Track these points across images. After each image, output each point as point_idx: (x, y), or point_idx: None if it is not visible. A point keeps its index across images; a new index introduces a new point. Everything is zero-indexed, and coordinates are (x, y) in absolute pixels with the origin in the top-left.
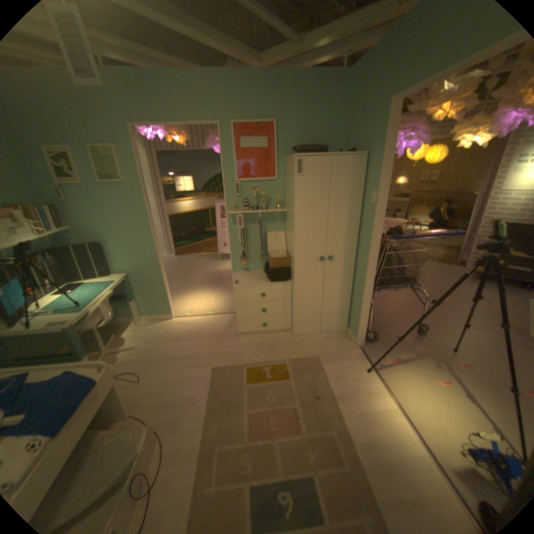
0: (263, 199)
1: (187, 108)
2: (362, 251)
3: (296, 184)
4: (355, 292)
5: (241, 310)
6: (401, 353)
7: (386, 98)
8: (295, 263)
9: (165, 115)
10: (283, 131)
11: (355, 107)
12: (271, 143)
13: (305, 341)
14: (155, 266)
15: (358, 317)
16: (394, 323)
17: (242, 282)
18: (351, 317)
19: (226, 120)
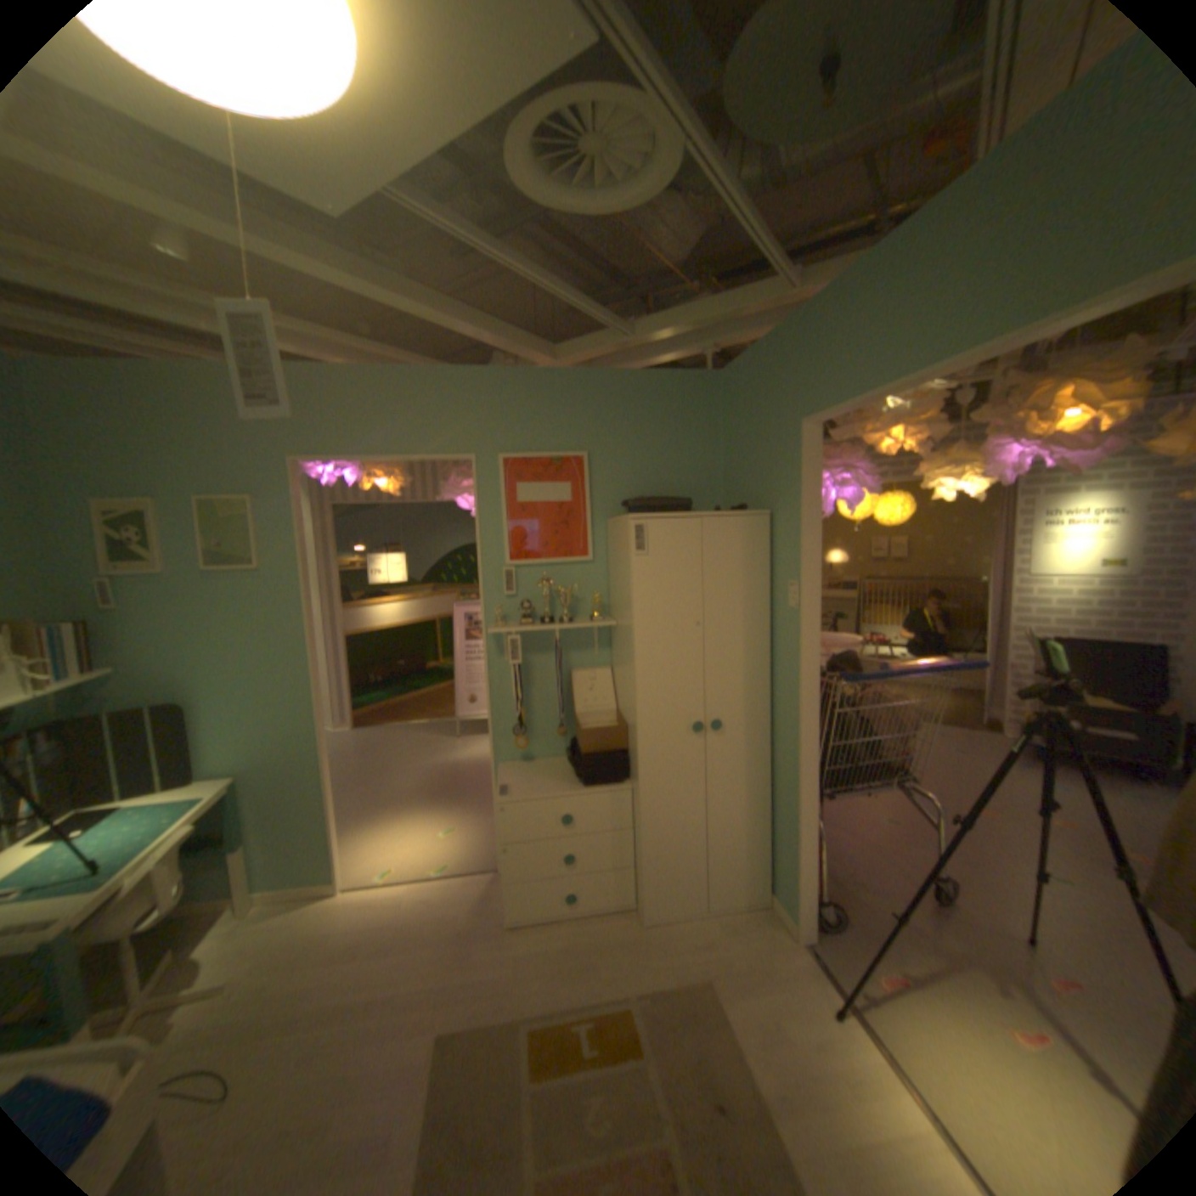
0: (565, 601)
1: (414, 432)
2: (785, 709)
3: (634, 571)
4: (779, 805)
5: (513, 864)
6: (909, 960)
7: (791, 422)
8: (640, 739)
9: (368, 444)
10: (602, 473)
11: (736, 434)
12: (579, 495)
13: (675, 940)
14: (306, 760)
15: (795, 866)
16: (878, 879)
17: (517, 791)
18: (779, 869)
19: (489, 454)
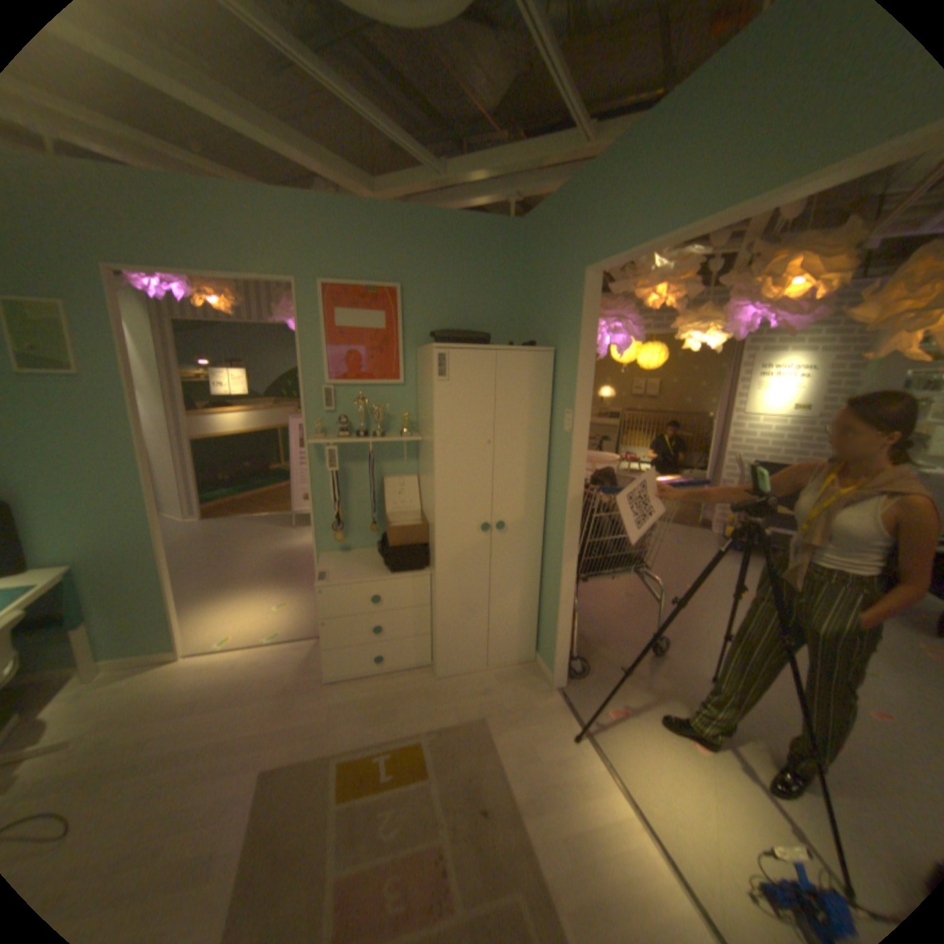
0: (378, 418)
1: (233, 250)
2: (555, 513)
3: (436, 395)
4: (545, 587)
5: (330, 634)
6: (629, 696)
7: (576, 270)
8: (437, 536)
9: (186, 258)
10: (414, 306)
11: (531, 279)
12: (393, 324)
13: (459, 688)
14: (141, 550)
15: (553, 632)
16: (613, 637)
17: (334, 577)
18: (542, 633)
19: (308, 278)
